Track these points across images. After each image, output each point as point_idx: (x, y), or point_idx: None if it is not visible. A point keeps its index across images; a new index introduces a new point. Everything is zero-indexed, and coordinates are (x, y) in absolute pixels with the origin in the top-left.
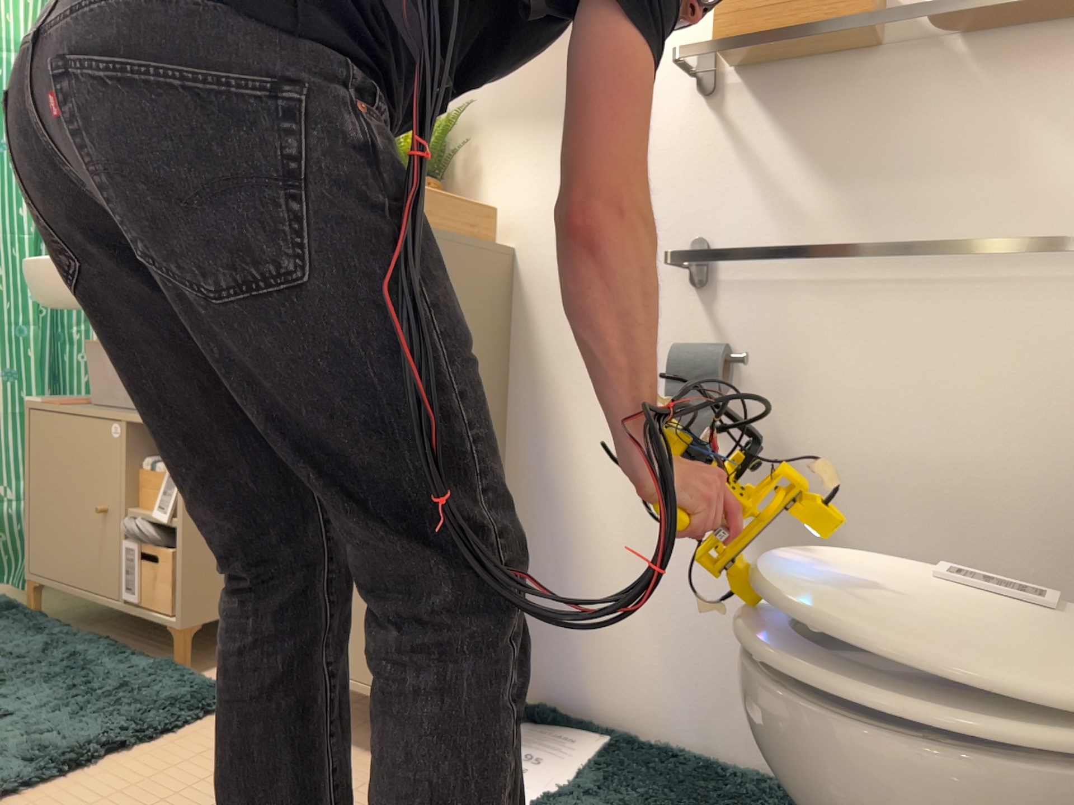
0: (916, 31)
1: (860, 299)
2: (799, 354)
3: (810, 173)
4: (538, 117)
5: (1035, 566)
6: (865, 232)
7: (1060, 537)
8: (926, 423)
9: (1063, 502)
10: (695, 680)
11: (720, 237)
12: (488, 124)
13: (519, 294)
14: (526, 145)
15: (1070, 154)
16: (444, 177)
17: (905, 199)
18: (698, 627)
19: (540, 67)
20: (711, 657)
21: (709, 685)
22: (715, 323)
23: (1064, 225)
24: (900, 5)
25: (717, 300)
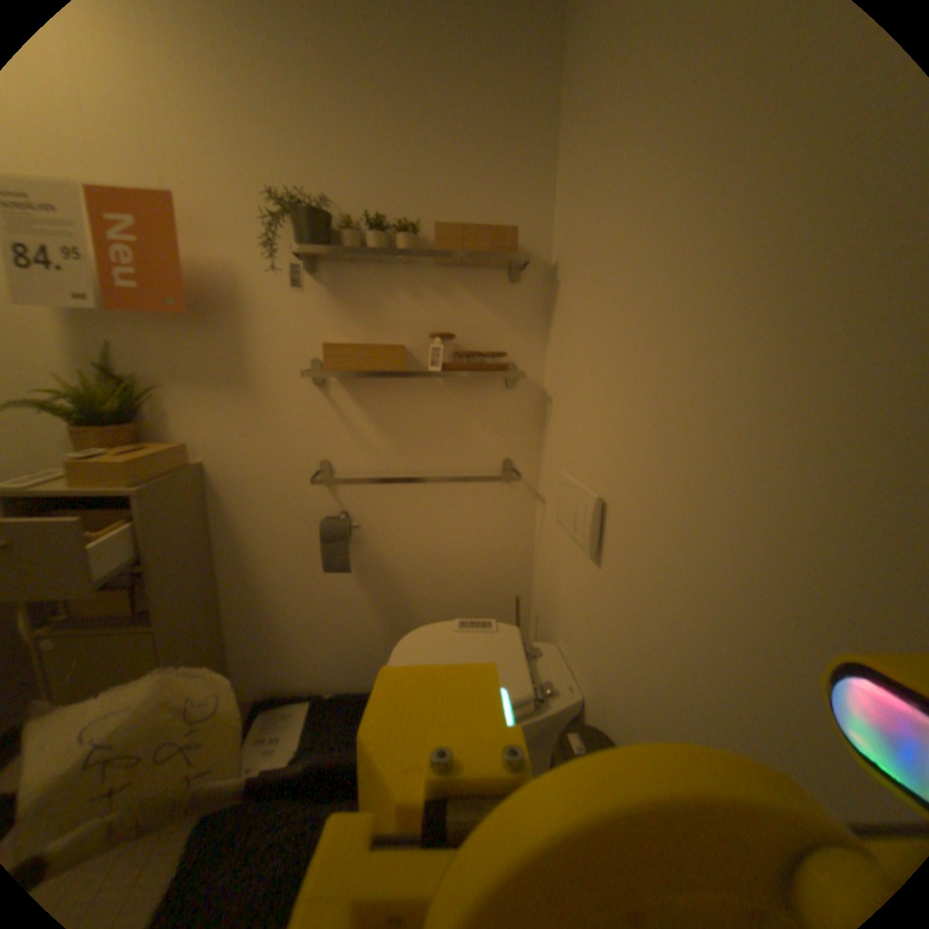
0: (425, 365)
1: (410, 487)
2: (384, 513)
3: (382, 428)
4: (206, 381)
5: (483, 586)
6: (410, 457)
7: (491, 574)
8: (441, 538)
9: (491, 561)
10: (349, 663)
11: (338, 458)
12: (164, 380)
13: (211, 489)
14: (199, 396)
15: (488, 428)
16: (132, 414)
17: (426, 443)
18: (348, 640)
19: (202, 348)
20: (356, 651)
21: (356, 663)
22: (340, 500)
23: (487, 456)
24: (418, 351)
25: (340, 489)
